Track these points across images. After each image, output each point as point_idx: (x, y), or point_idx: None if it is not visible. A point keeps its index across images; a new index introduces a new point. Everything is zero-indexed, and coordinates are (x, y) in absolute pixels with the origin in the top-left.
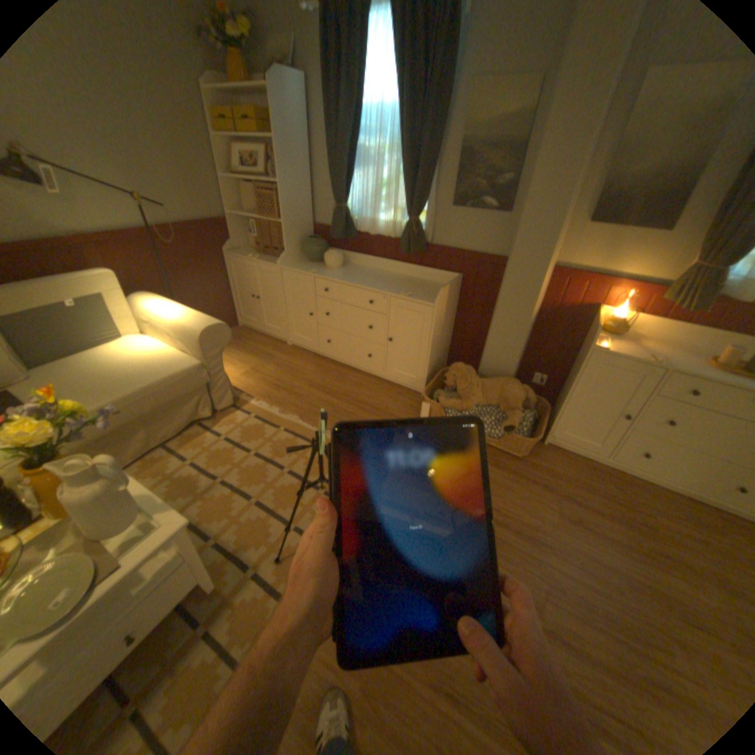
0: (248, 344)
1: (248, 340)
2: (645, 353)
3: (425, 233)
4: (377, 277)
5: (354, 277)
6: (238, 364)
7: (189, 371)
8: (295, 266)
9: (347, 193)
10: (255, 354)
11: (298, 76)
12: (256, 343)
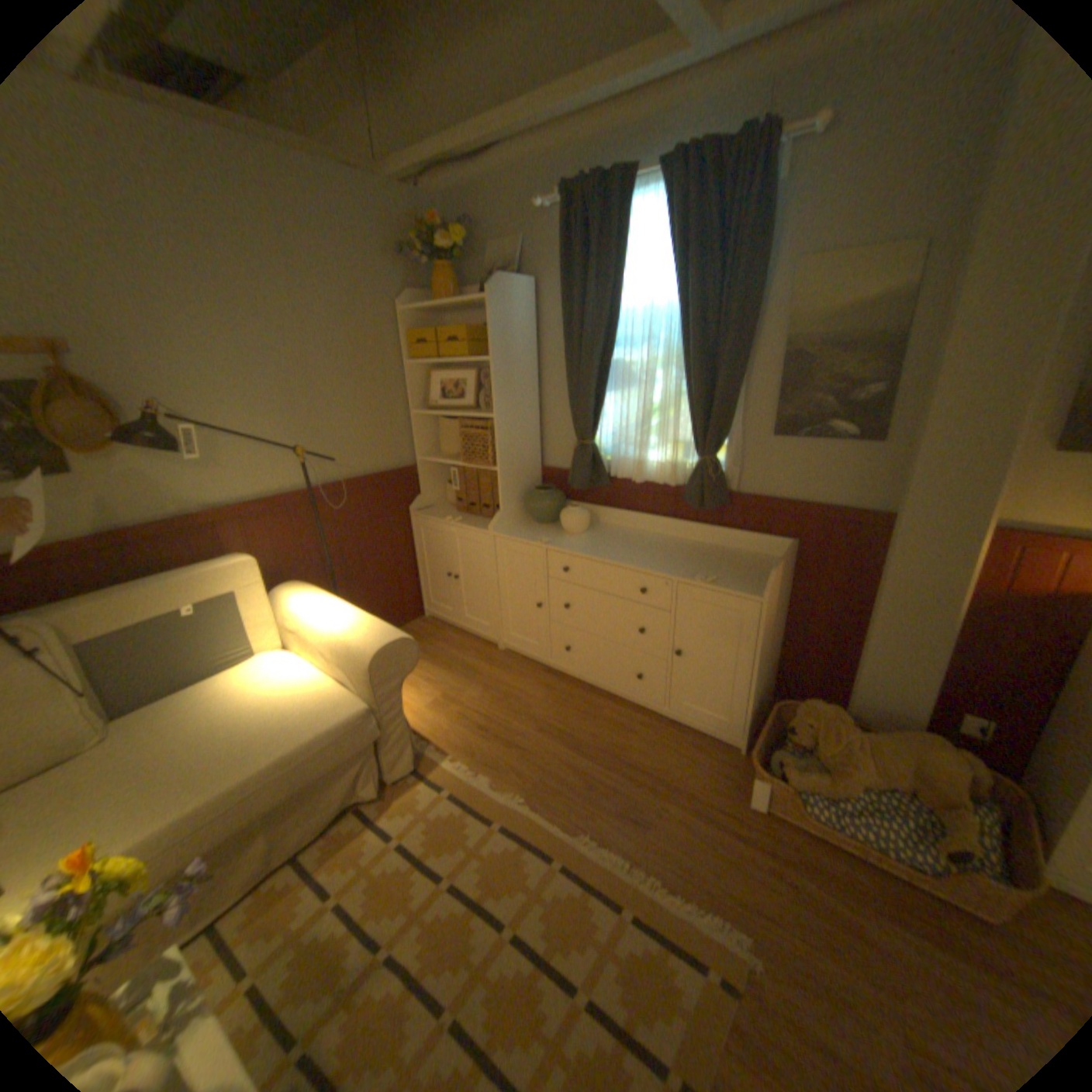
0: (438, 646)
1: (438, 640)
2: None
3: (727, 475)
4: (648, 545)
5: (611, 546)
6: (422, 684)
7: (349, 722)
8: (515, 530)
9: (595, 423)
10: (449, 665)
11: (527, 281)
12: (450, 644)
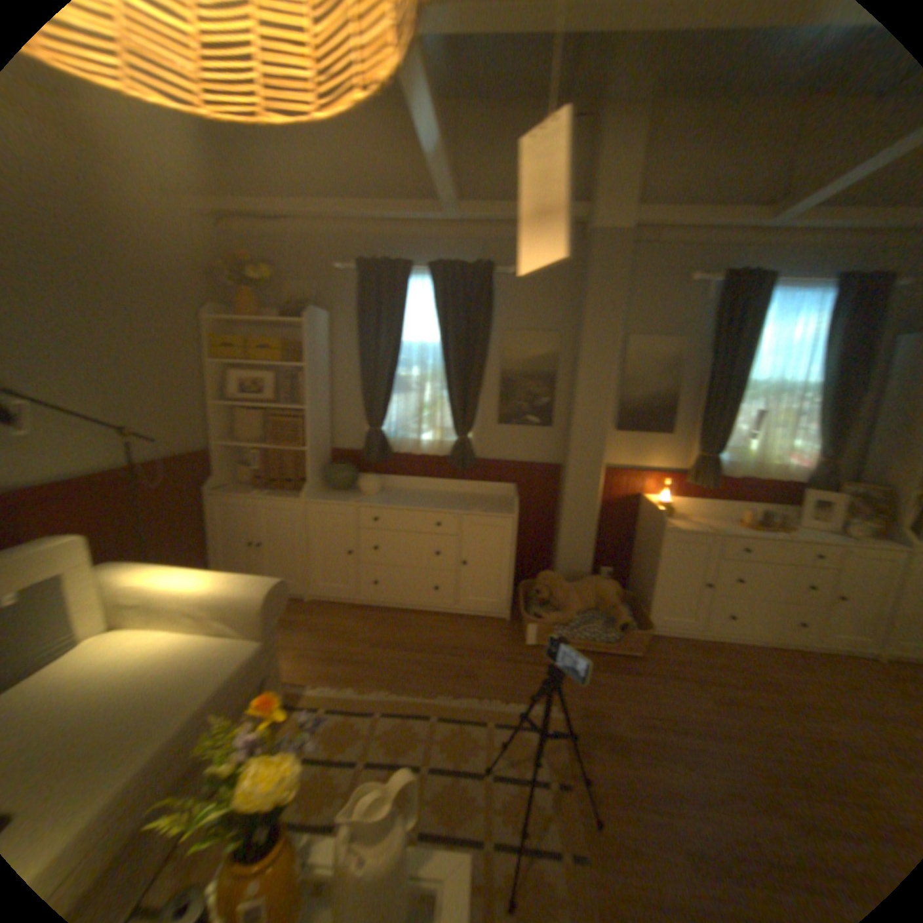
0: None
1: None
2: (700, 526)
3: (473, 448)
4: (430, 497)
5: (406, 499)
6: None
7: (254, 658)
8: (325, 497)
9: (383, 416)
10: None
11: (328, 315)
12: None
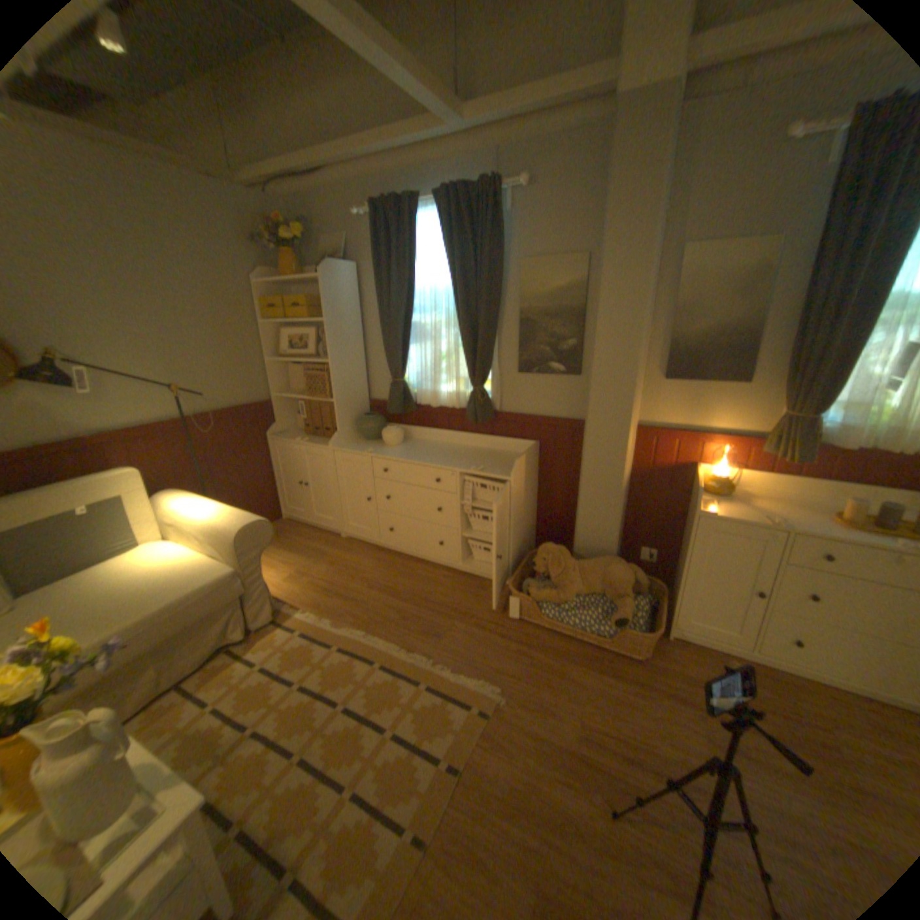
0: (293, 539)
1: (293, 535)
2: (759, 515)
3: (492, 401)
4: (443, 451)
5: (417, 453)
6: (280, 566)
7: (219, 581)
8: (349, 446)
9: (404, 367)
10: (302, 551)
11: (350, 265)
12: (302, 537)
